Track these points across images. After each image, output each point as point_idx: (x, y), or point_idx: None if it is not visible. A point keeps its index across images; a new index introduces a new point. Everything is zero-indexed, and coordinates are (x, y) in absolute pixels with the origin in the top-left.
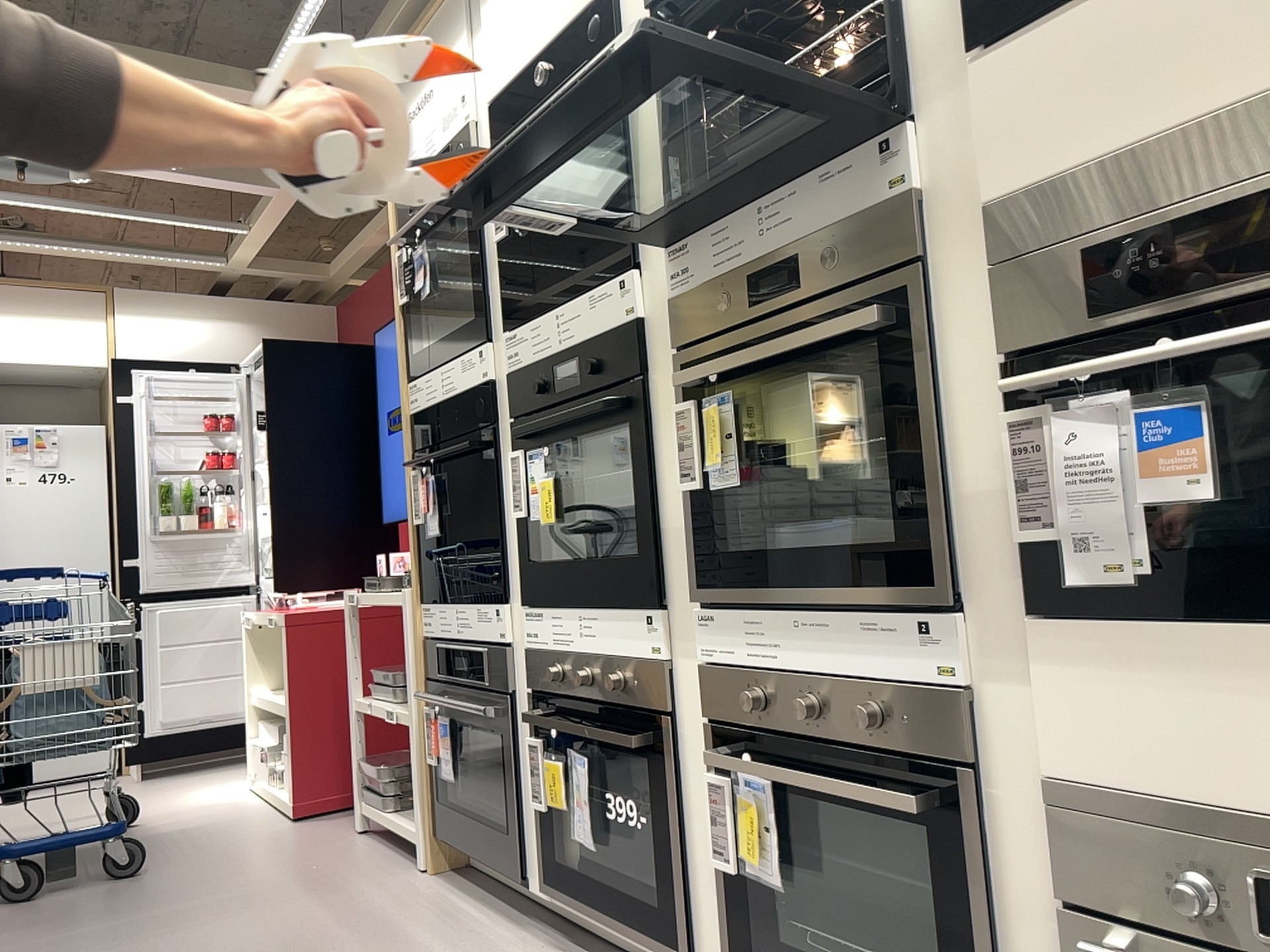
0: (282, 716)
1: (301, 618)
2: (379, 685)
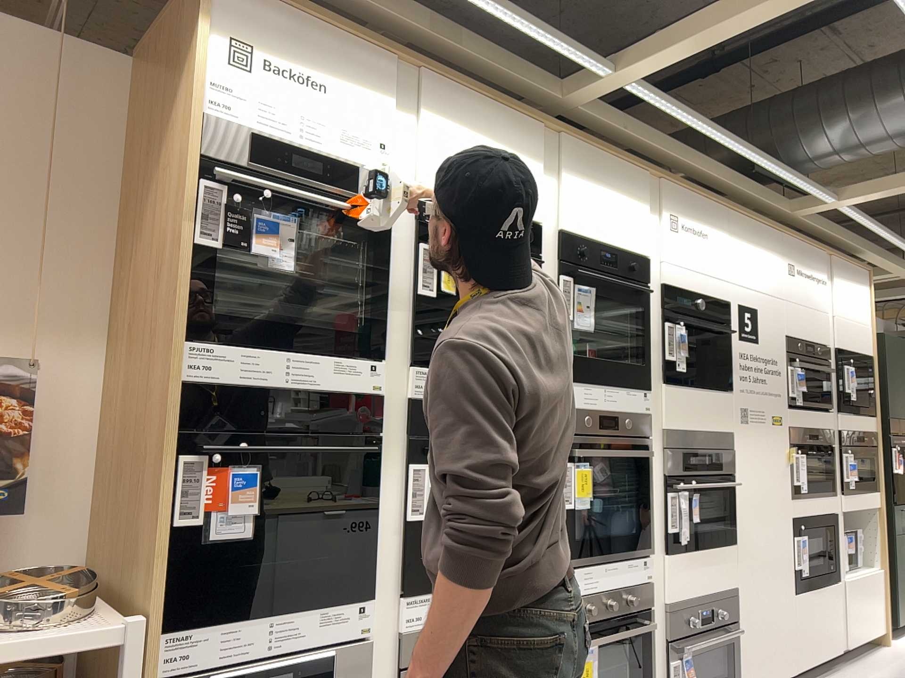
0: None
1: None
2: None
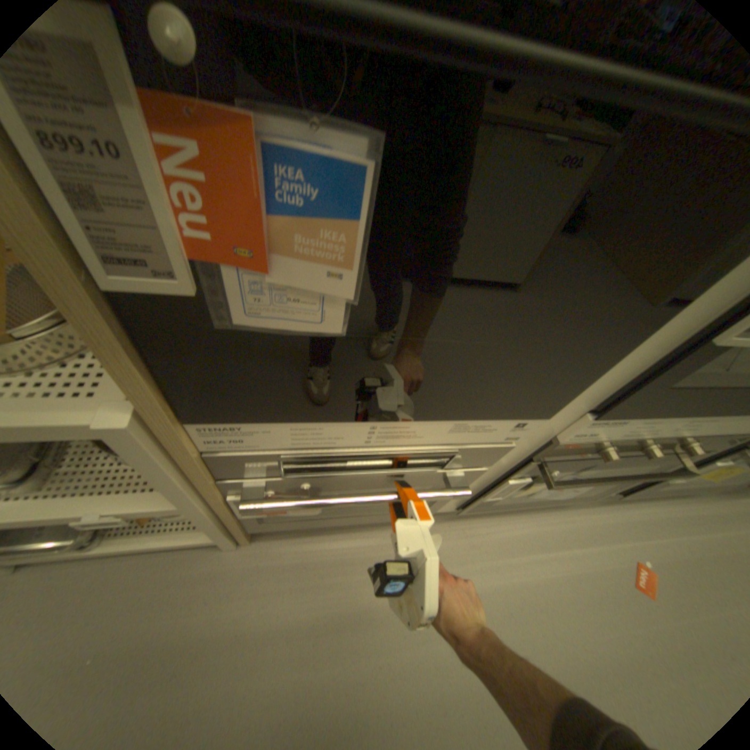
0: None
1: None
2: None
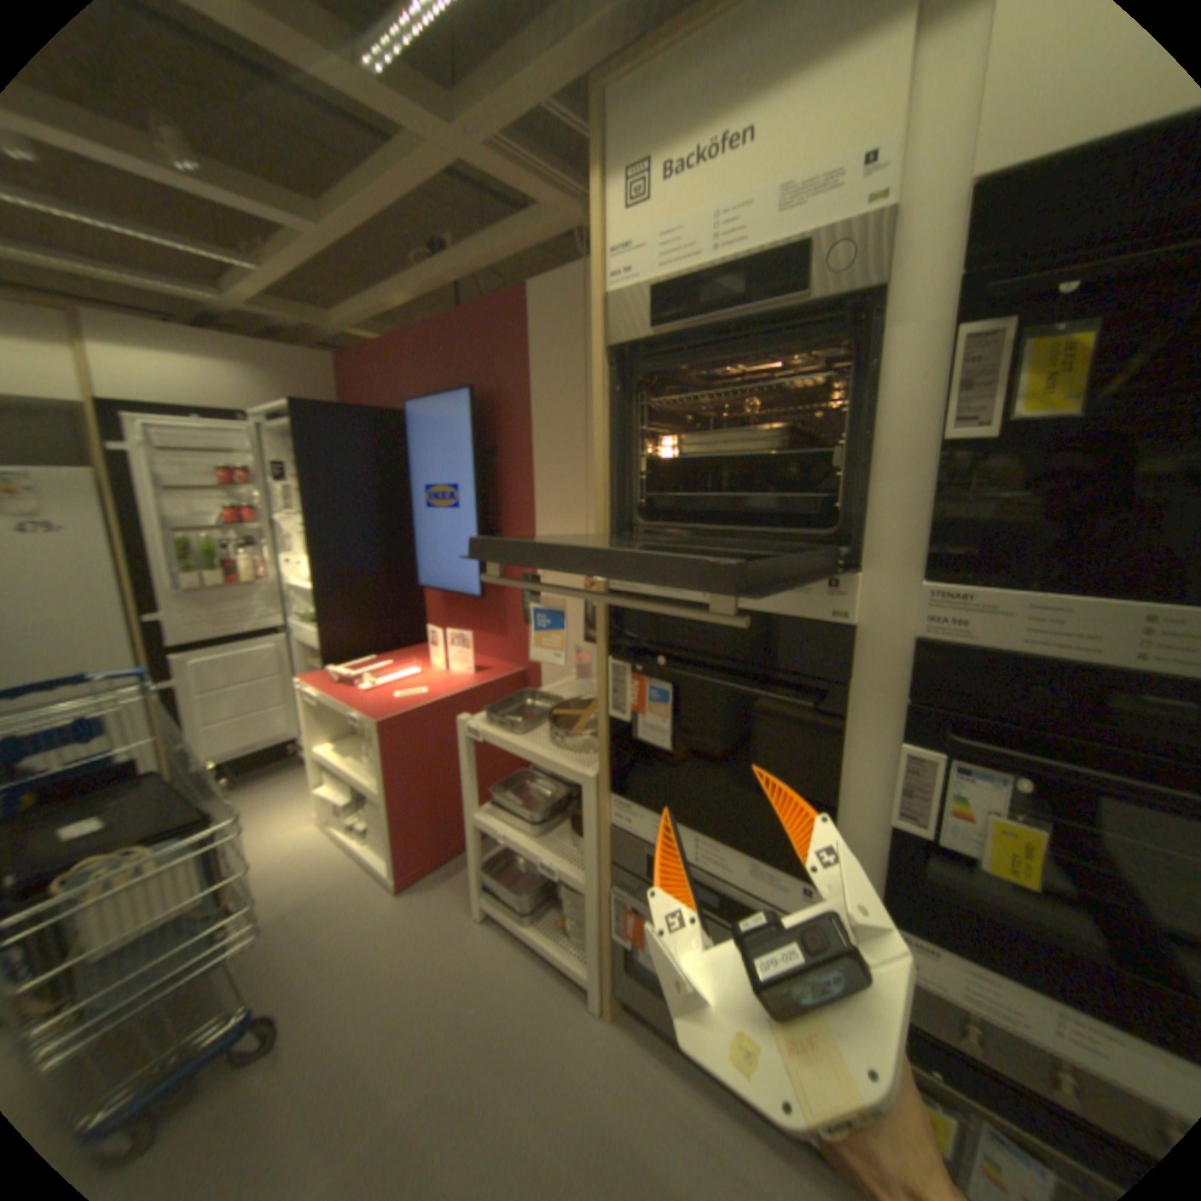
0: (368, 795)
1: (394, 723)
2: (509, 813)
